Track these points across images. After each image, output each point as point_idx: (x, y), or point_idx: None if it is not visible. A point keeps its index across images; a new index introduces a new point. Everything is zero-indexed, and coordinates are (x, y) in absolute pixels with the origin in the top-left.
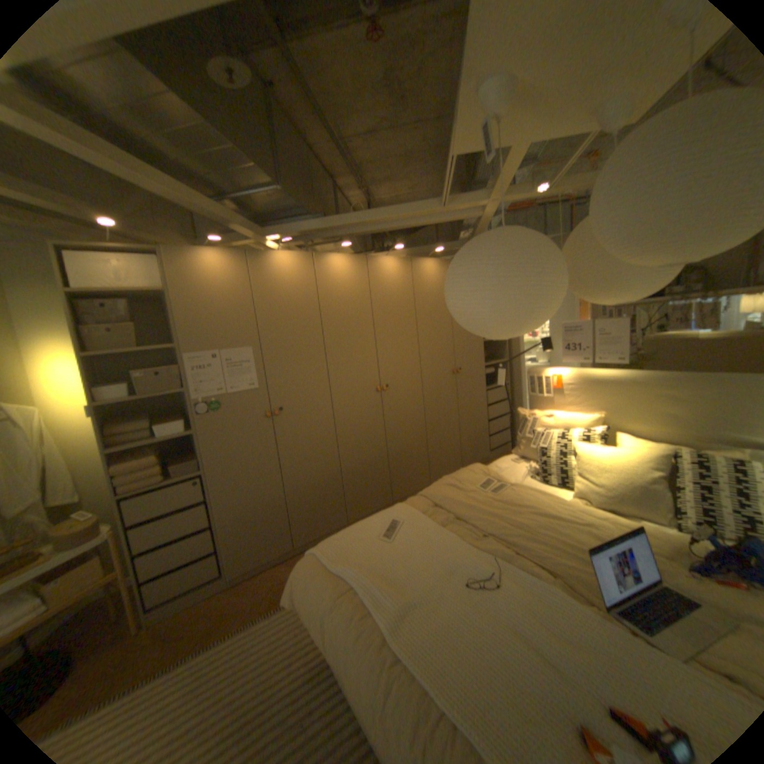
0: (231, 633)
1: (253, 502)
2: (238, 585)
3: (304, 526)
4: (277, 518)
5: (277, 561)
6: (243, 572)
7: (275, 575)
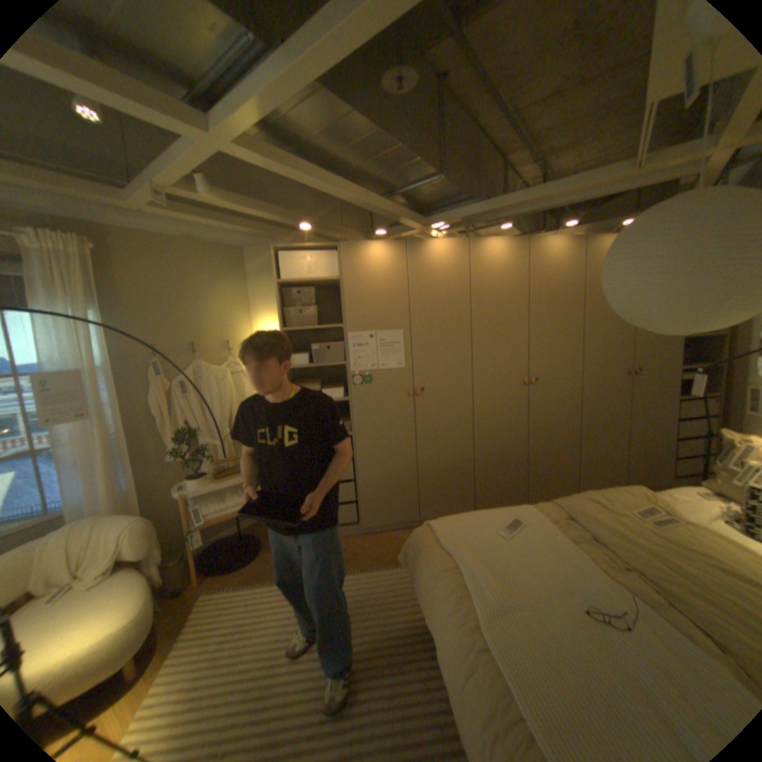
0: (359, 570)
1: (389, 468)
2: (370, 534)
3: (432, 502)
4: (408, 488)
5: (404, 526)
6: (375, 525)
7: (401, 537)
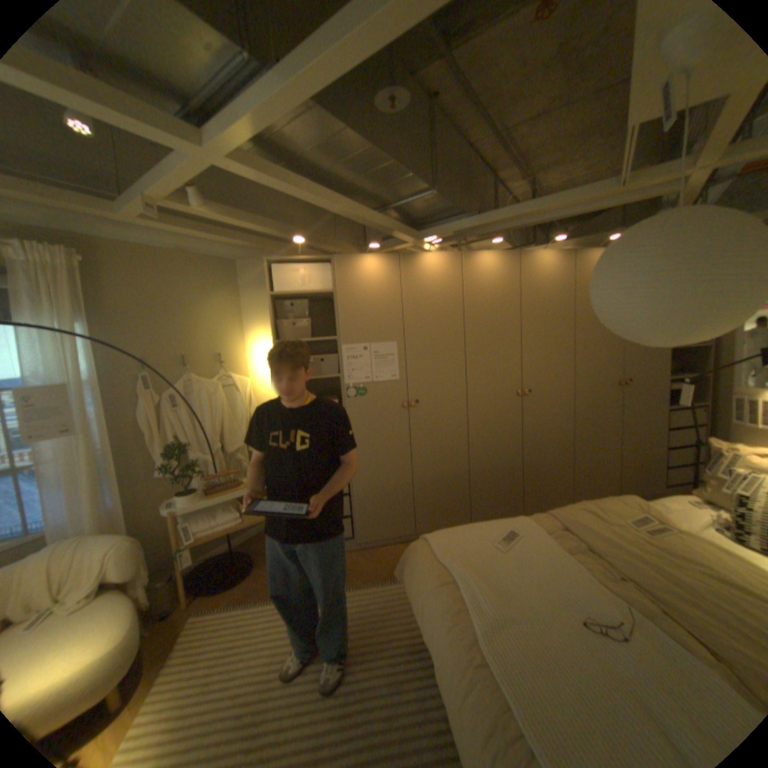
0: (354, 587)
1: (384, 481)
2: (365, 549)
3: (428, 515)
4: (404, 501)
5: (400, 540)
6: (371, 540)
7: (397, 551)
